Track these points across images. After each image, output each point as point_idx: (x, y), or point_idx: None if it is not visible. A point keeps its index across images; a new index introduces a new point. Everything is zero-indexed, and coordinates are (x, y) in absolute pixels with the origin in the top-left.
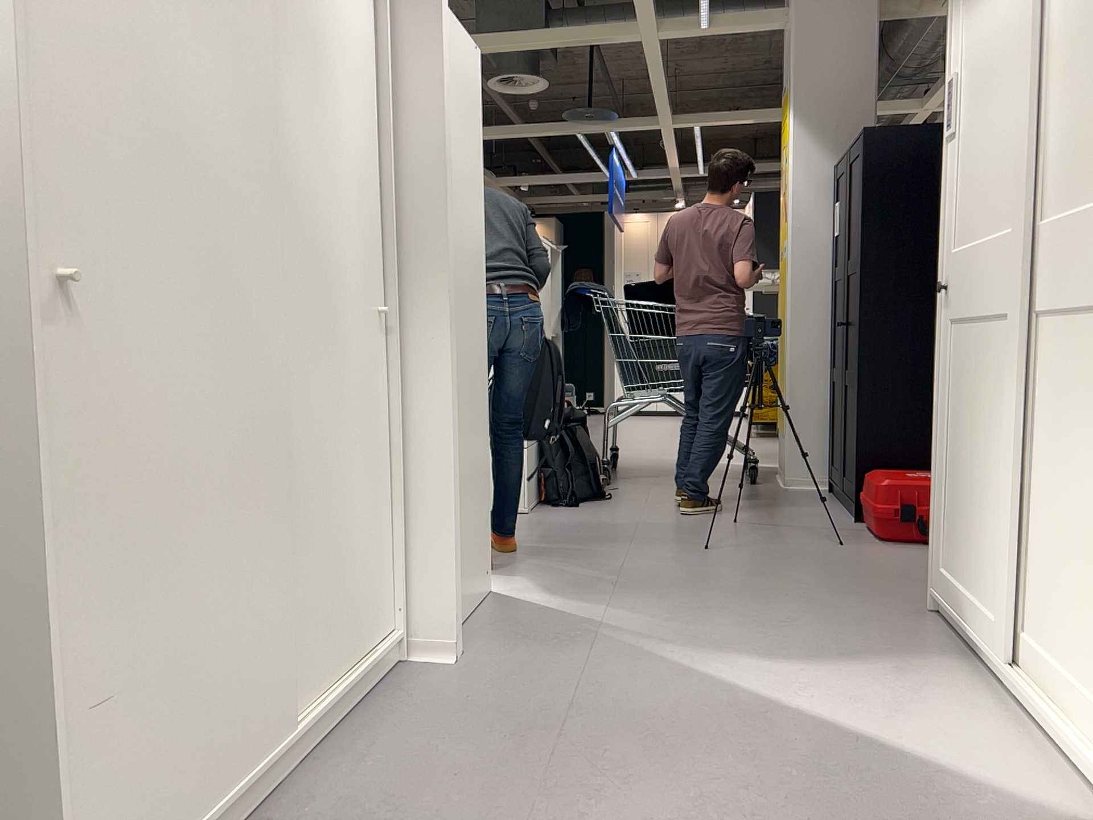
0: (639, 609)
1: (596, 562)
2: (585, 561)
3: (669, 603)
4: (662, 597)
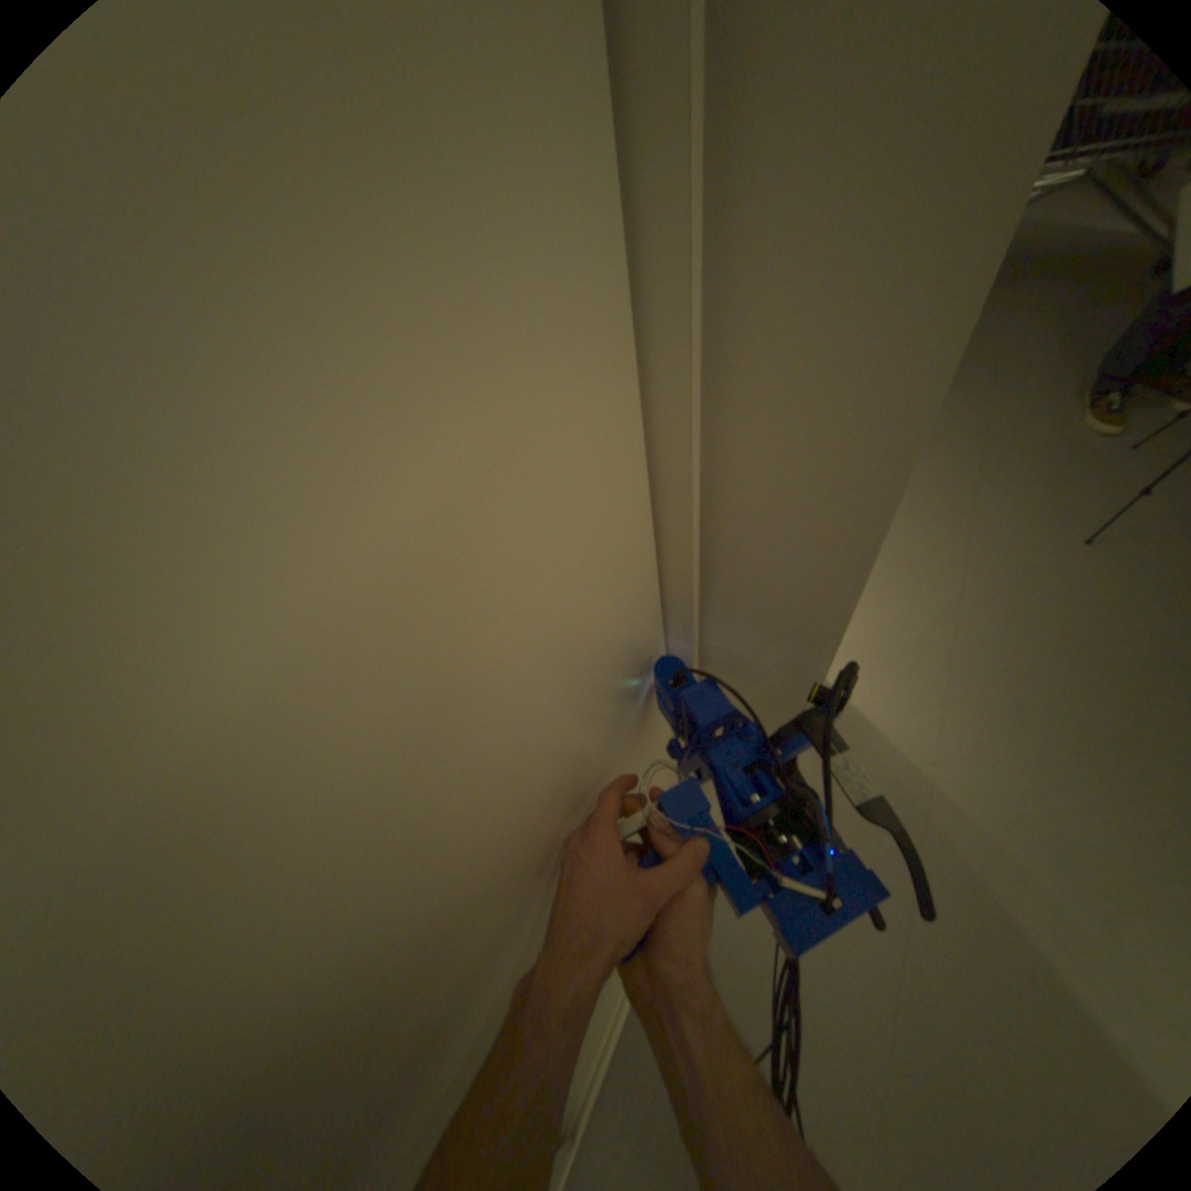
0: (991, 759)
1: (929, 583)
2: (913, 574)
3: (1034, 748)
4: (1023, 721)
